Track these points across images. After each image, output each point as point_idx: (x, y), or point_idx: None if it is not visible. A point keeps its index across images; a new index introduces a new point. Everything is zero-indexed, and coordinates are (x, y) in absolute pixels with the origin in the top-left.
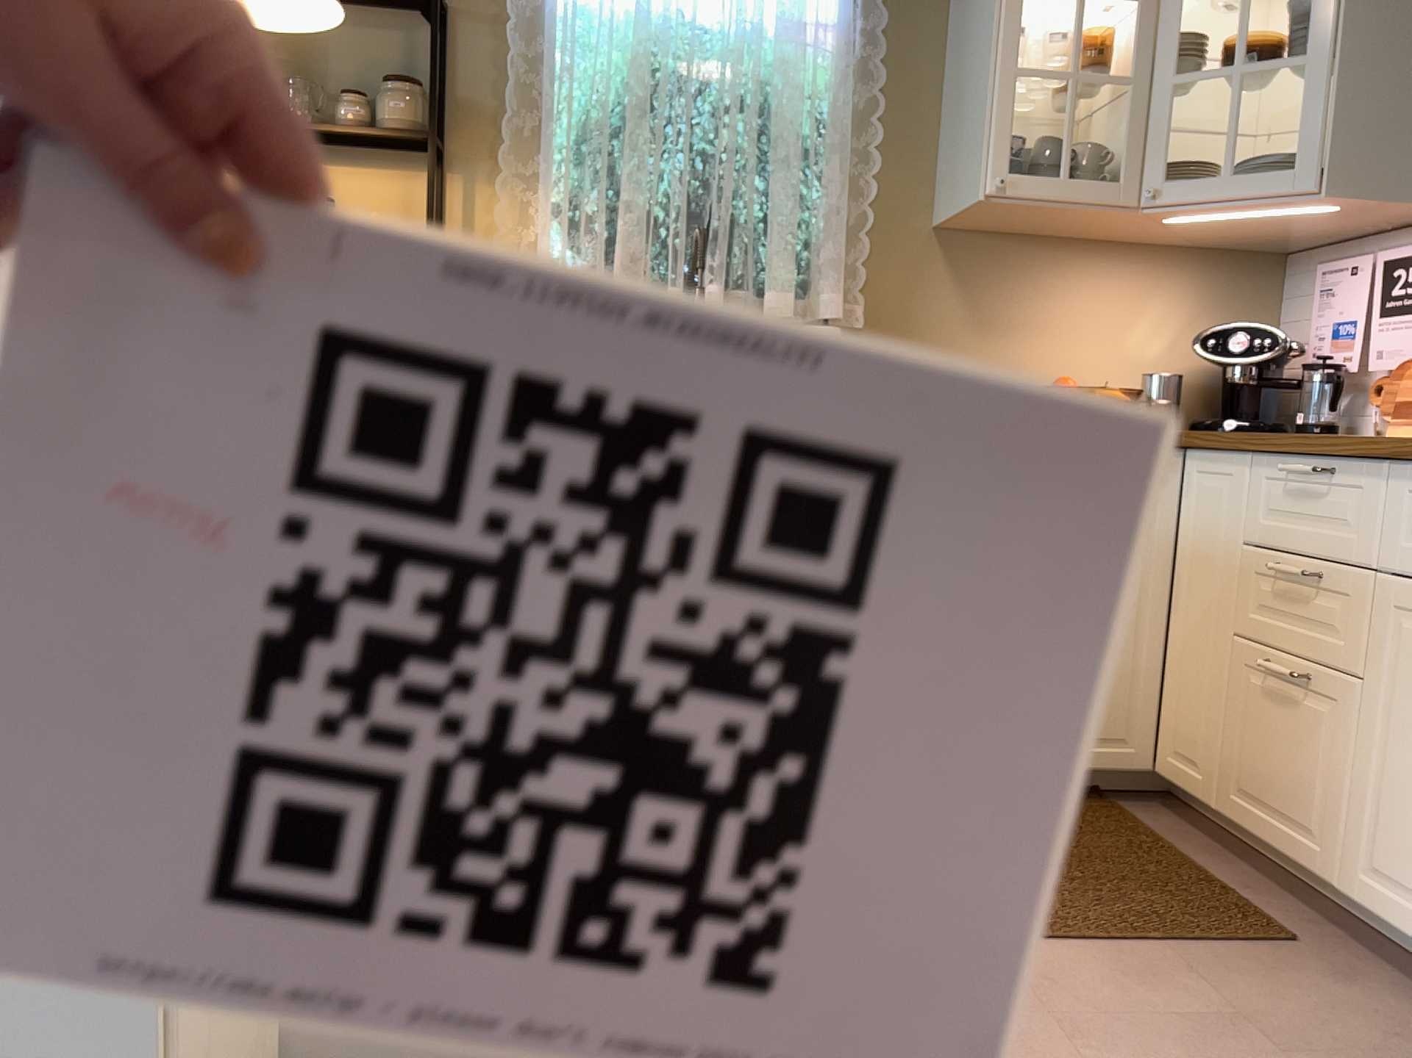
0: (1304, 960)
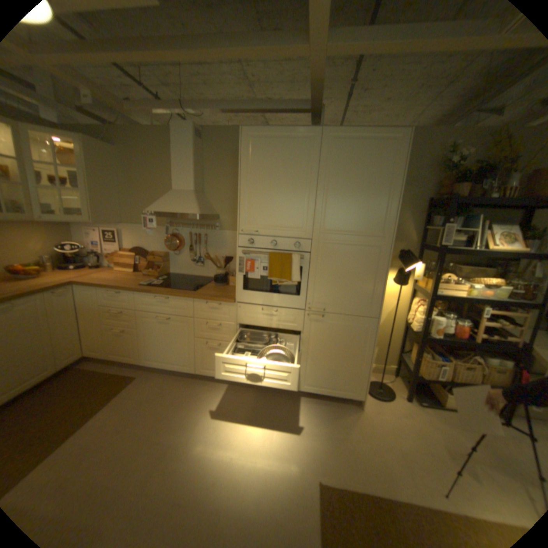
0: (139, 381)
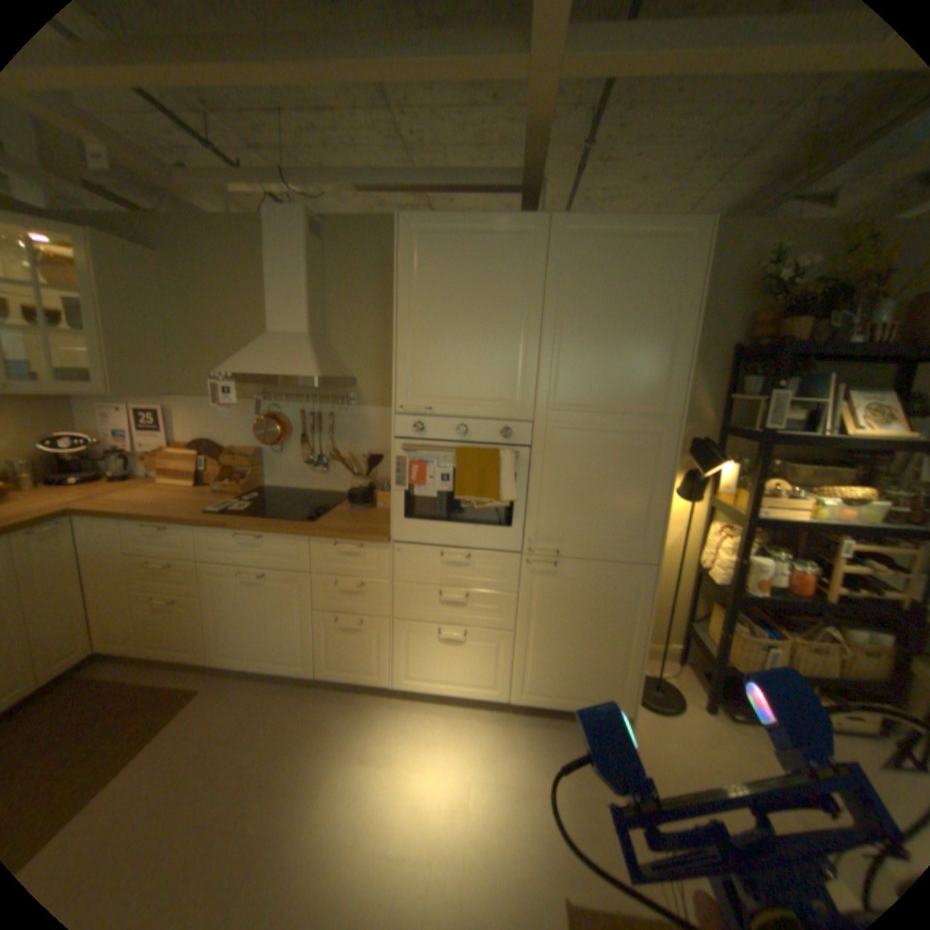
0: (204, 696)
